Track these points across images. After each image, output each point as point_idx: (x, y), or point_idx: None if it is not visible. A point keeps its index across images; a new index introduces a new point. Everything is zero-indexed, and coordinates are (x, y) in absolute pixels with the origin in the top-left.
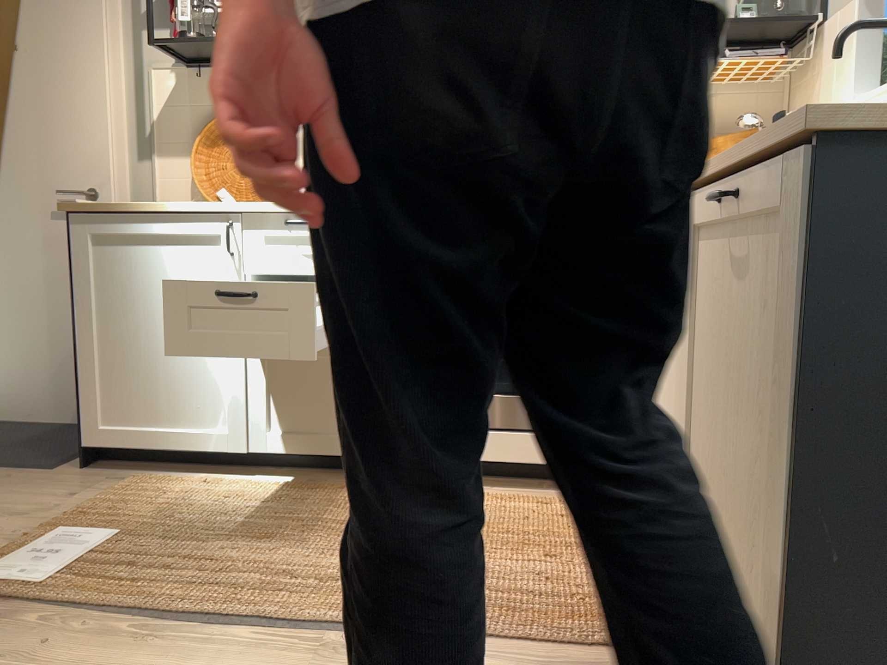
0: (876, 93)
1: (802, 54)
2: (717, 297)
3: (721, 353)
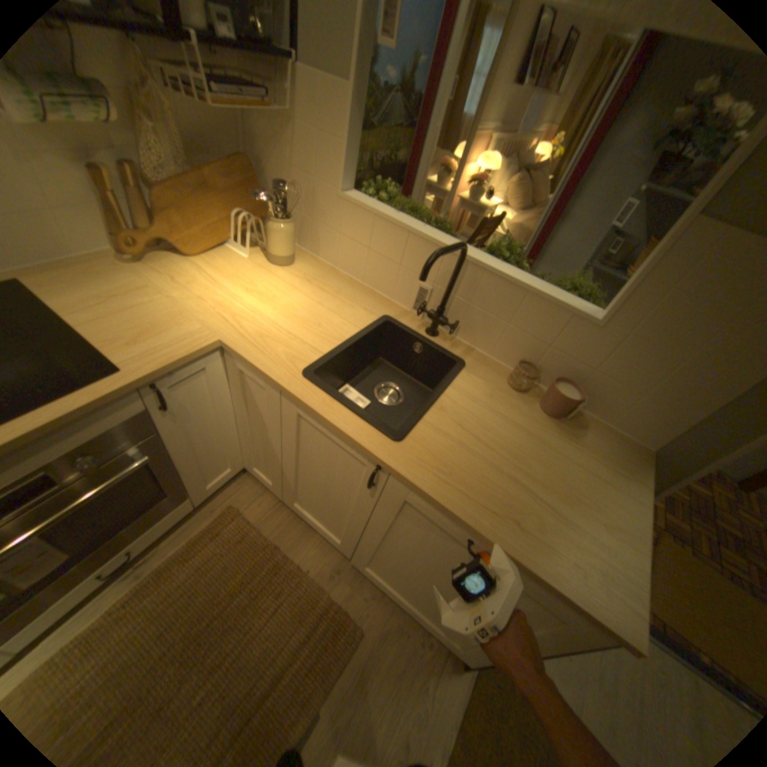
0: (373, 210)
1: (271, 80)
2: (420, 534)
3: (422, 554)
